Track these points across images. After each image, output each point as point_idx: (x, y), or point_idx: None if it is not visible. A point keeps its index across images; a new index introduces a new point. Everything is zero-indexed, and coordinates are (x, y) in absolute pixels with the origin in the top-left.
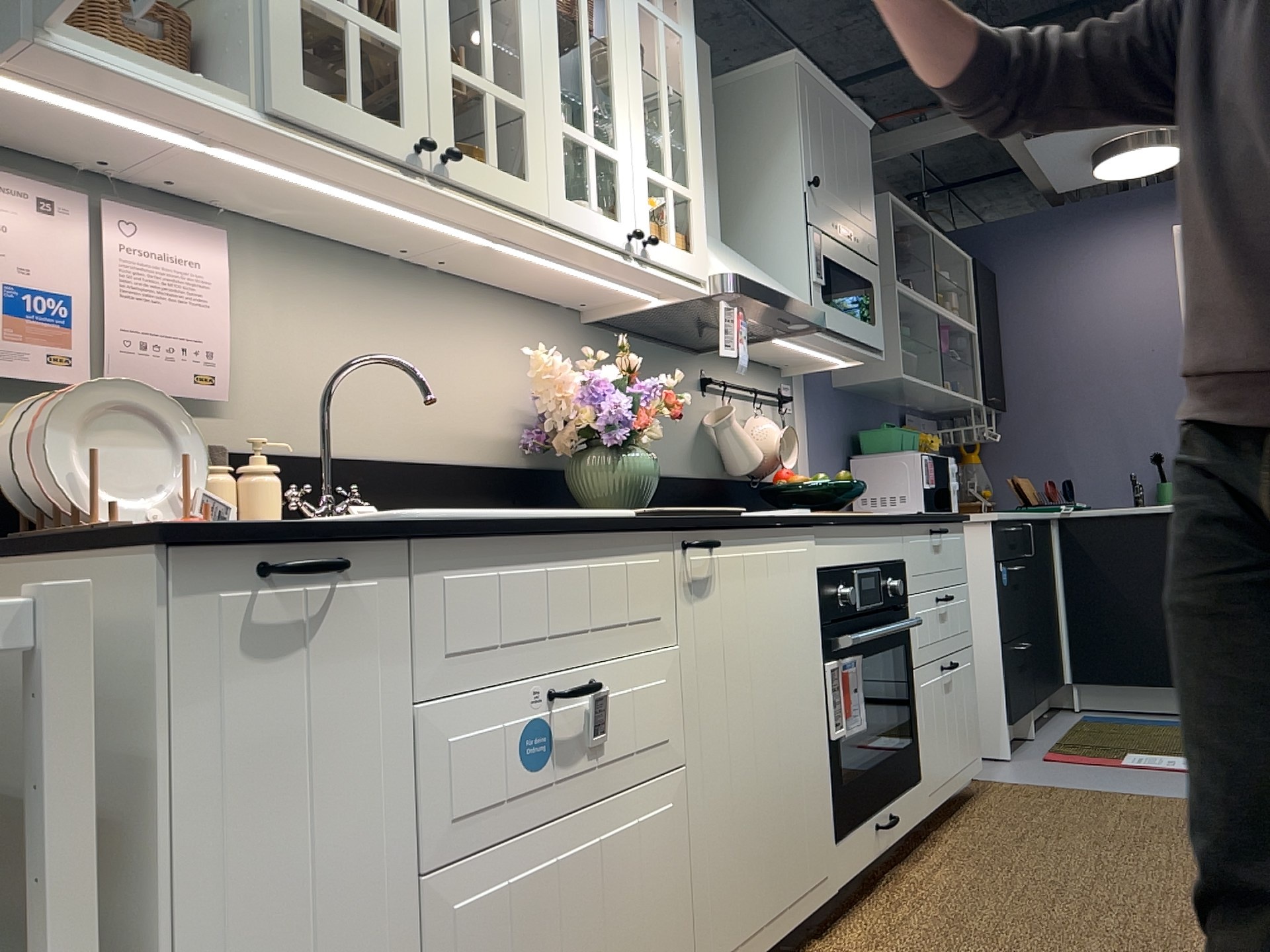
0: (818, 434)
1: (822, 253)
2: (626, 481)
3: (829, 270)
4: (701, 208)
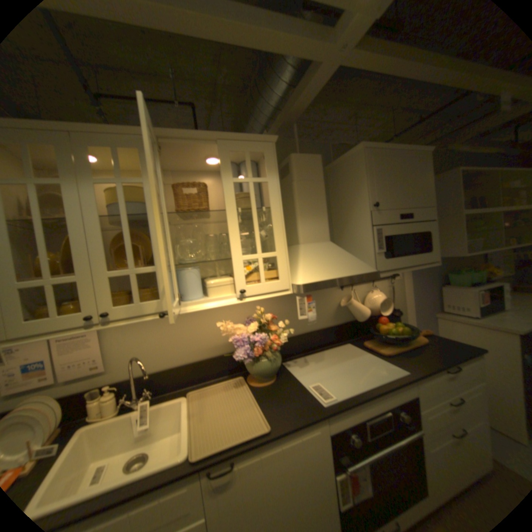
0: (418, 282)
1: (382, 237)
2: (259, 372)
3: (394, 238)
4: (284, 258)
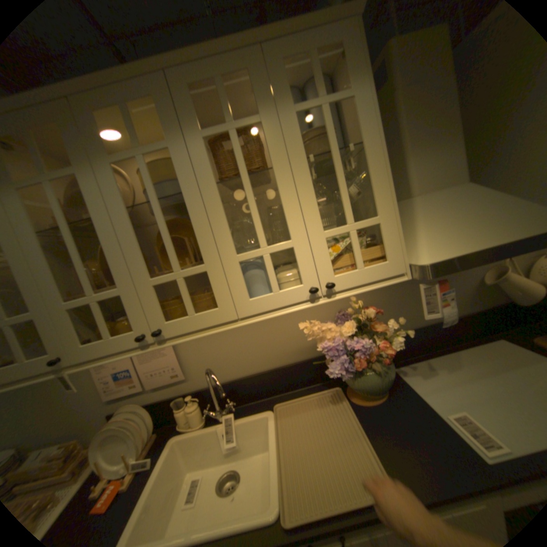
0: None
1: None
2: (363, 388)
3: None
4: (392, 223)
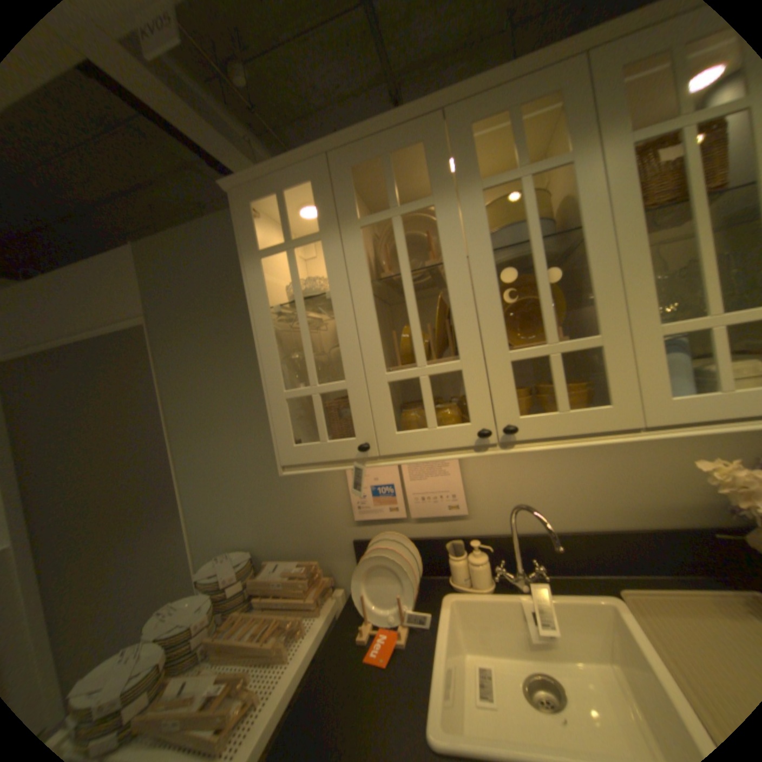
0: None
1: None
2: None
3: None
4: None
